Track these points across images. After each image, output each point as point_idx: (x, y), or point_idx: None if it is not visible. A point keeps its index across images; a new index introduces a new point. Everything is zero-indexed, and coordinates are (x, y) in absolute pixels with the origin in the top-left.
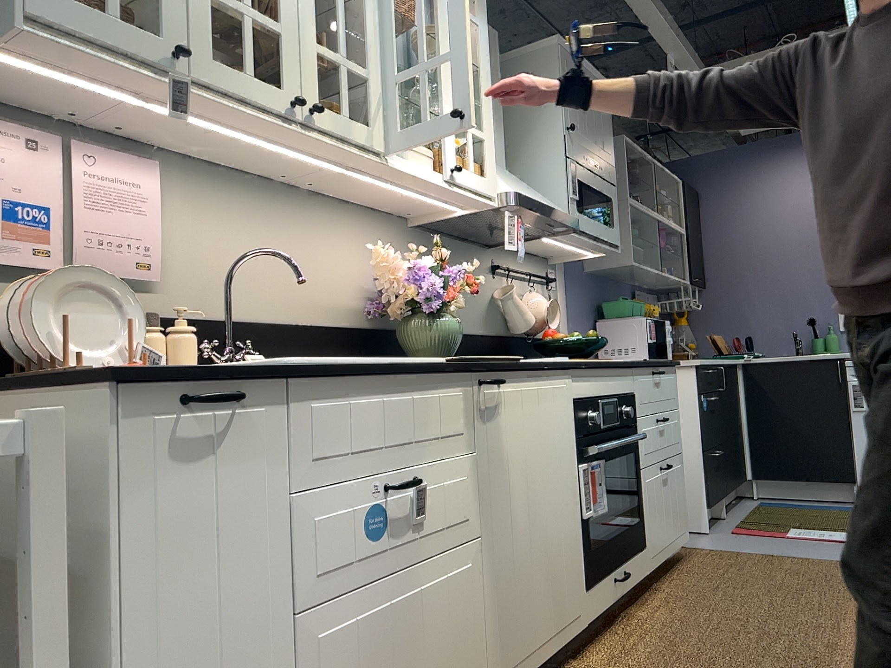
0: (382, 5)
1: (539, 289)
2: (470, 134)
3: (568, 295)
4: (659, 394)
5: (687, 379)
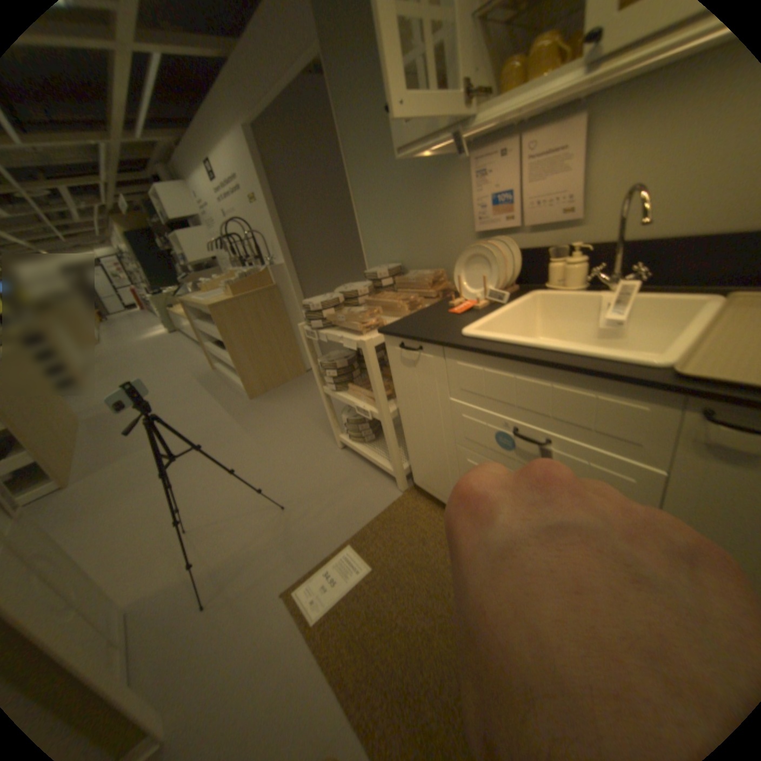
0: None
1: None
2: None
3: None
4: None
5: None
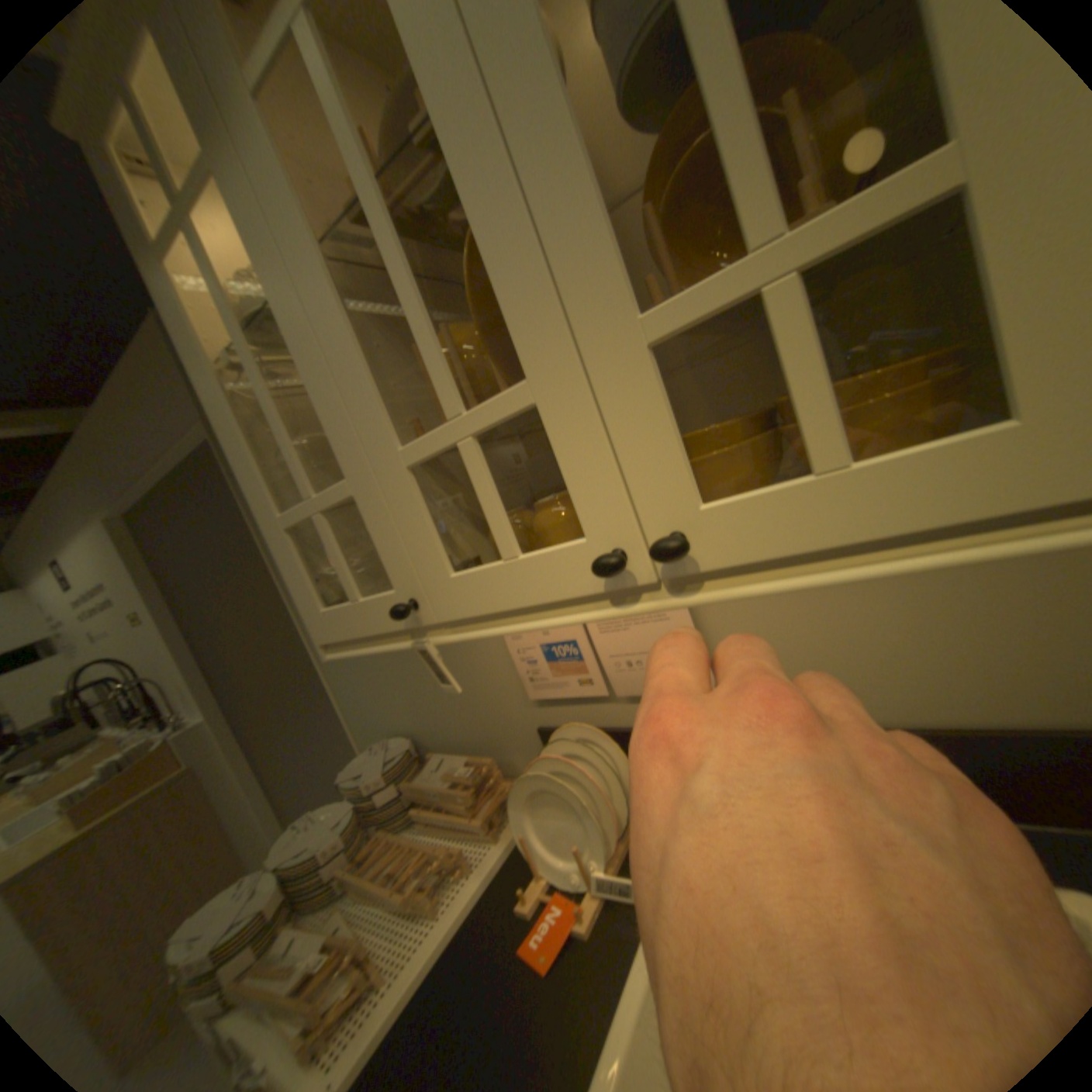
0: None
1: None
2: None
3: None
4: None
5: None
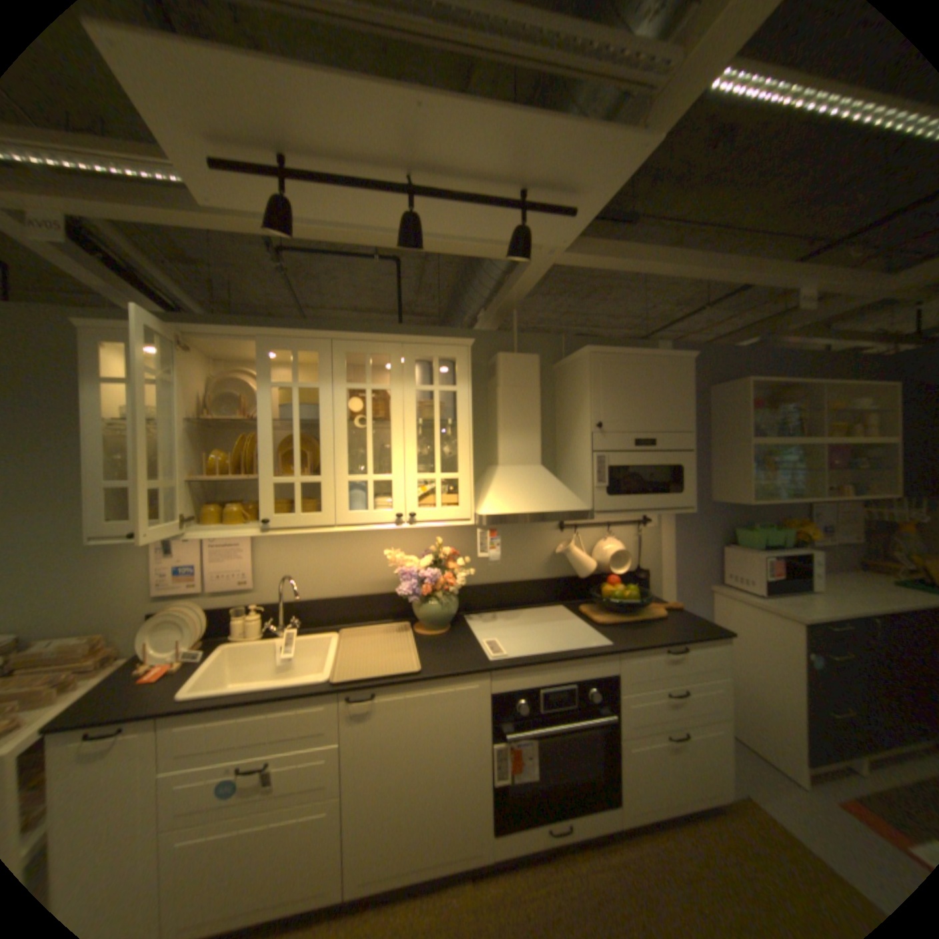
0: (338, 426)
1: (627, 531)
2: (438, 481)
3: (676, 528)
4: (676, 672)
5: (796, 633)
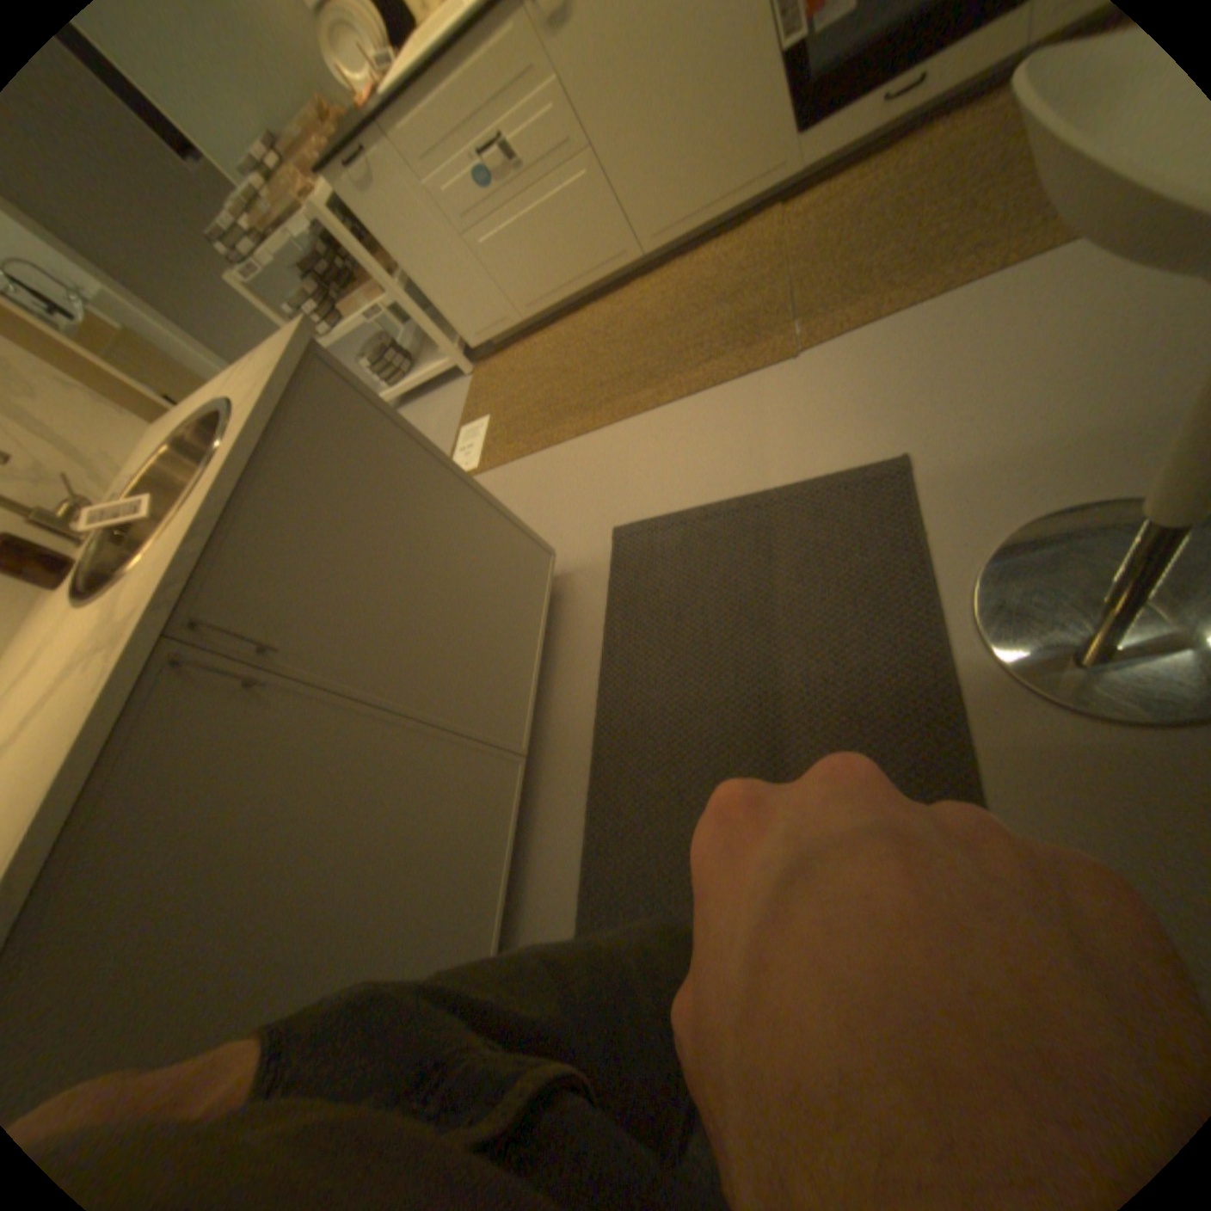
0: None
1: None
2: None
3: None
4: None
5: None
